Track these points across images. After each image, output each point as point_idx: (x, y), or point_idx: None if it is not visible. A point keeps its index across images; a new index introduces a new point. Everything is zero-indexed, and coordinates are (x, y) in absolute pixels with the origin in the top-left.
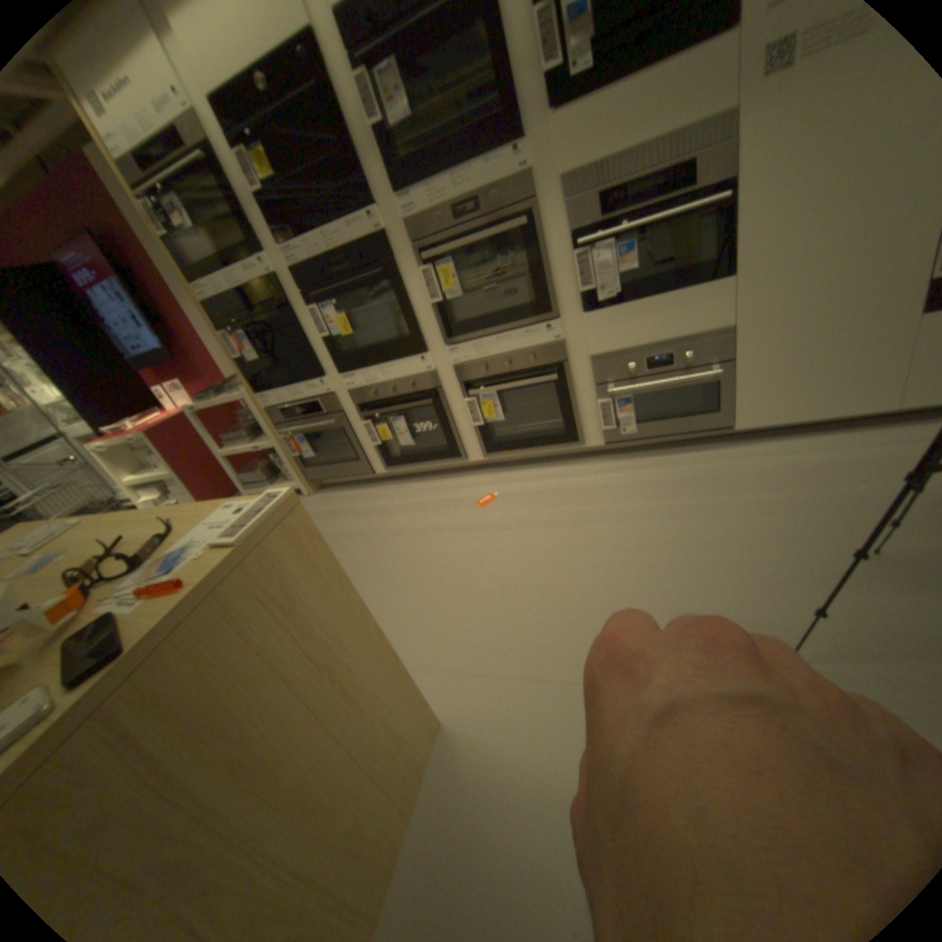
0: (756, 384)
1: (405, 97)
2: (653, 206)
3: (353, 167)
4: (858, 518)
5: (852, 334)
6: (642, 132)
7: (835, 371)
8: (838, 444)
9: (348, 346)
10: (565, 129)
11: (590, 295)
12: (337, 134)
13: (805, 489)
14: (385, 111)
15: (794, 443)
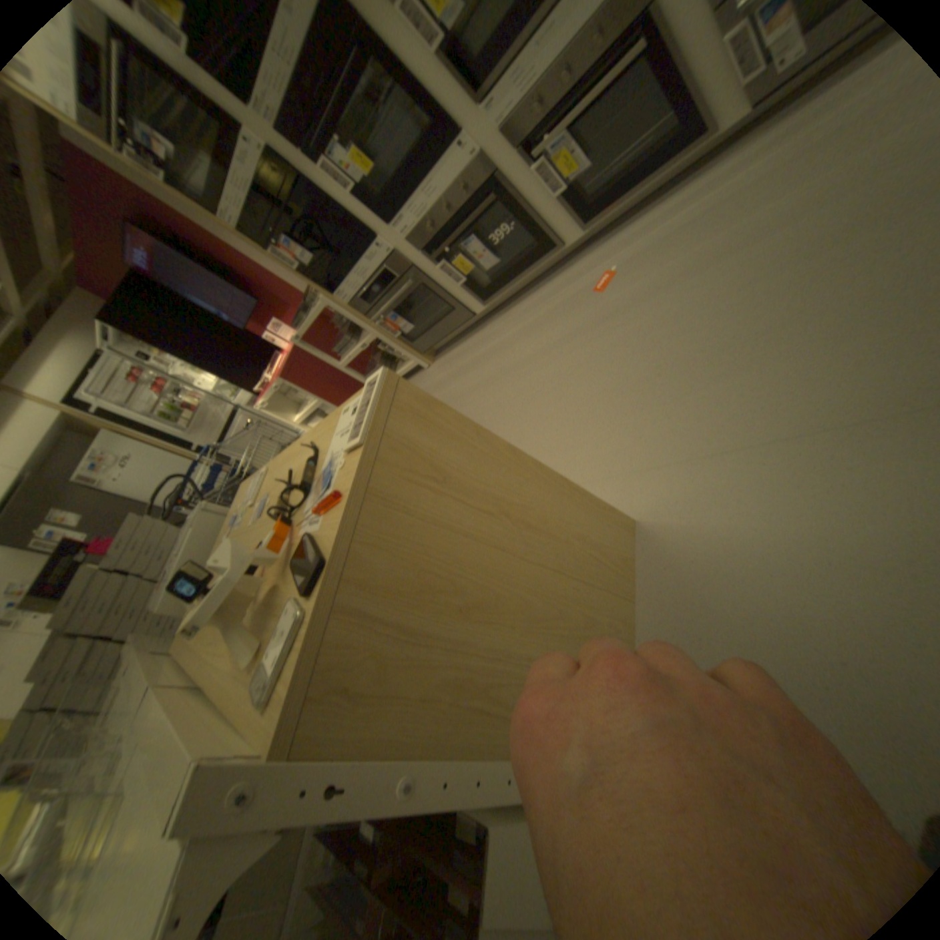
0: None
1: None
2: None
3: None
4: None
5: None
6: None
7: None
8: None
9: (380, 186)
10: None
11: None
12: None
13: None
14: None
15: None
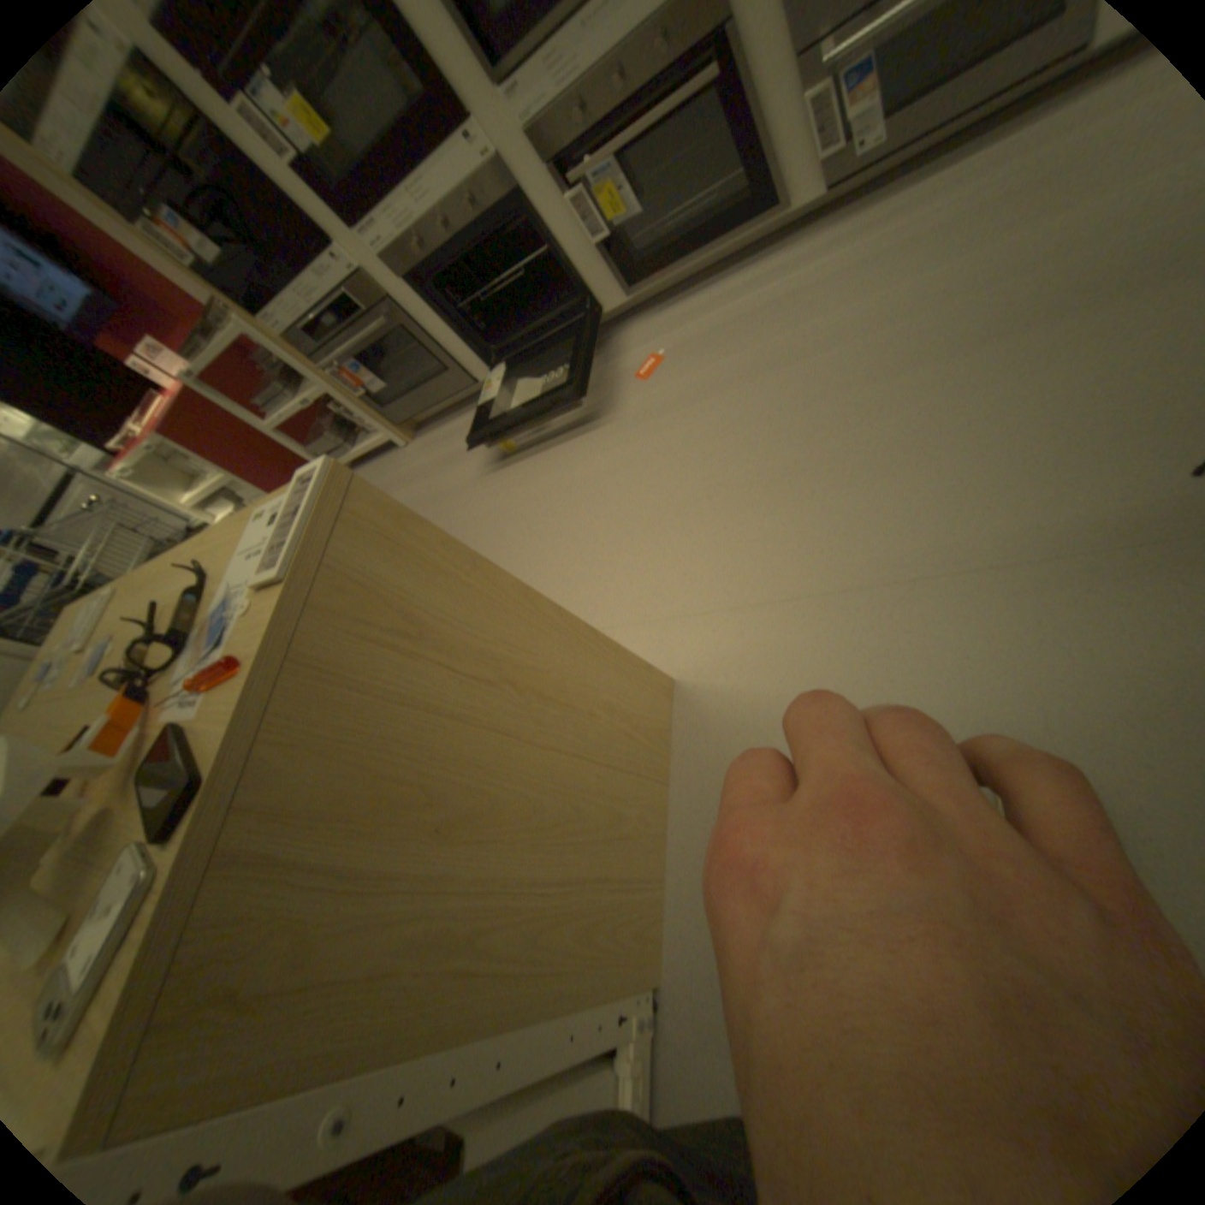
0: None
1: None
2: None
3: None
4: None
5: None
6: None
7: None
8: None
9: (340, 168)
10: None
11: None
12: None
13: None
14: None
15: None
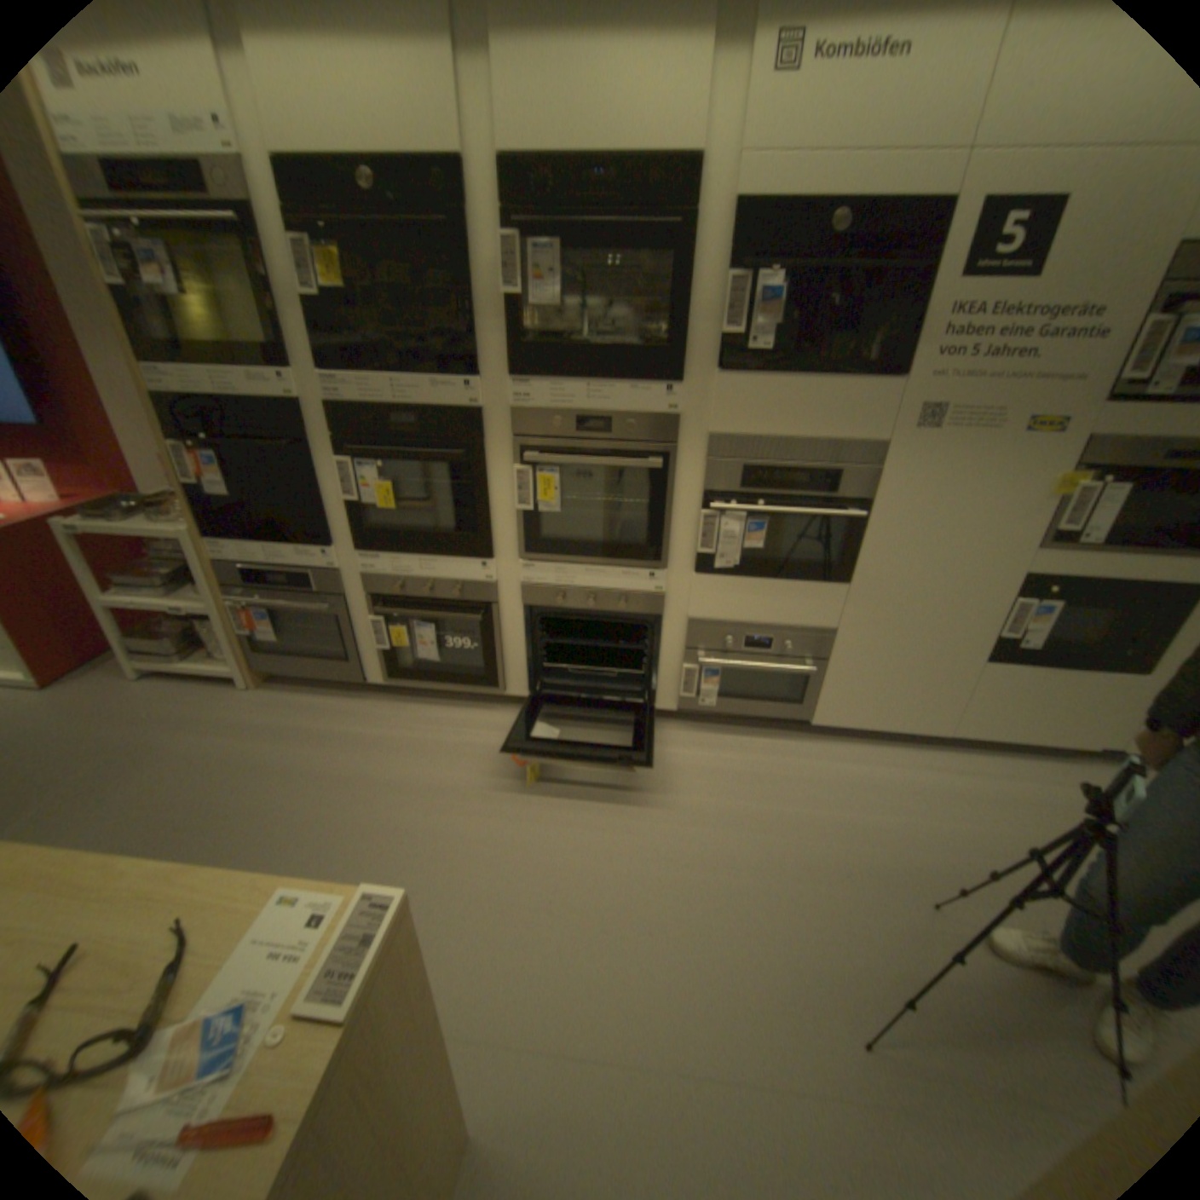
0: (839, 690)
1: (559, 293)
2: (789, 501)
3: (459, 326)
4: (916, 865)
5: (928, 668)
6: (799, 434)
7: (907, 696)
8: (896, 765)
9: (376, 519)
10: (726, 400)
11: (704, 563)
12: (453, 287)
13: (870, 817)
14: (528, 293)
15: (859, 754)
